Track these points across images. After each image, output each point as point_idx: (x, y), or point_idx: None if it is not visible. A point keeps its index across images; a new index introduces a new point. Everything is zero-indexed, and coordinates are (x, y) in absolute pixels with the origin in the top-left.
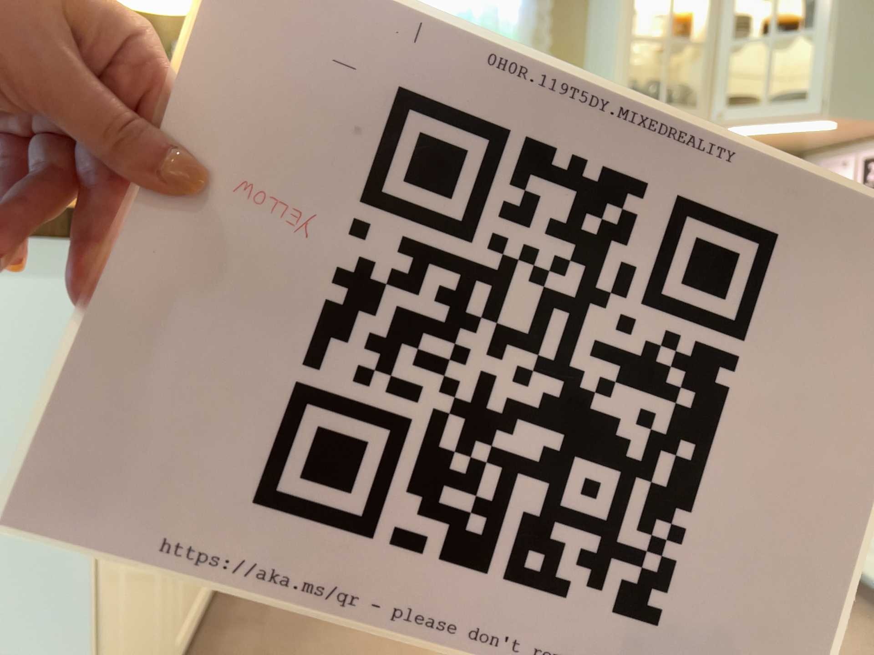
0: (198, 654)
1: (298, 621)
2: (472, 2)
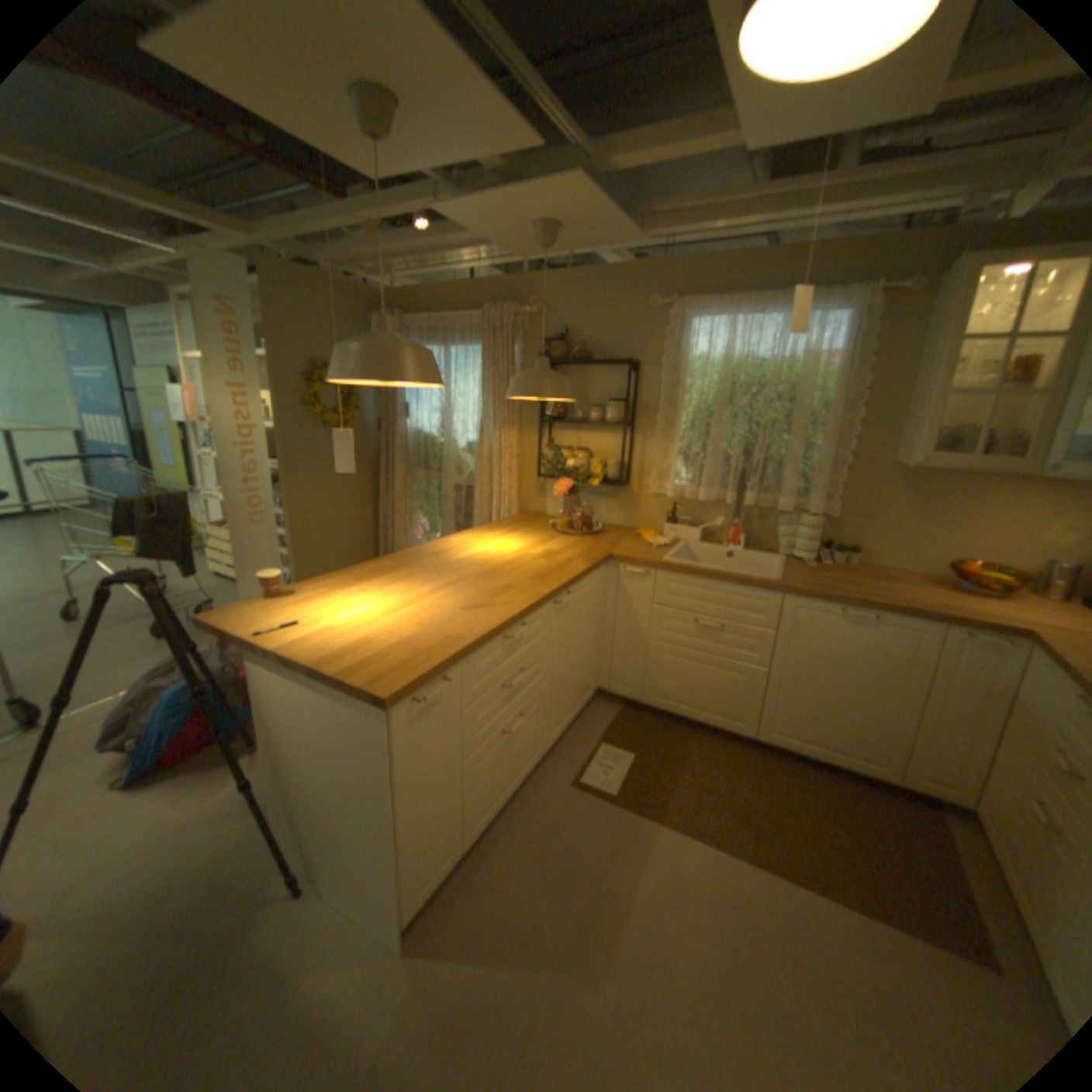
0: (508, 819)
1: (565, 817)
2: (794, 354)
